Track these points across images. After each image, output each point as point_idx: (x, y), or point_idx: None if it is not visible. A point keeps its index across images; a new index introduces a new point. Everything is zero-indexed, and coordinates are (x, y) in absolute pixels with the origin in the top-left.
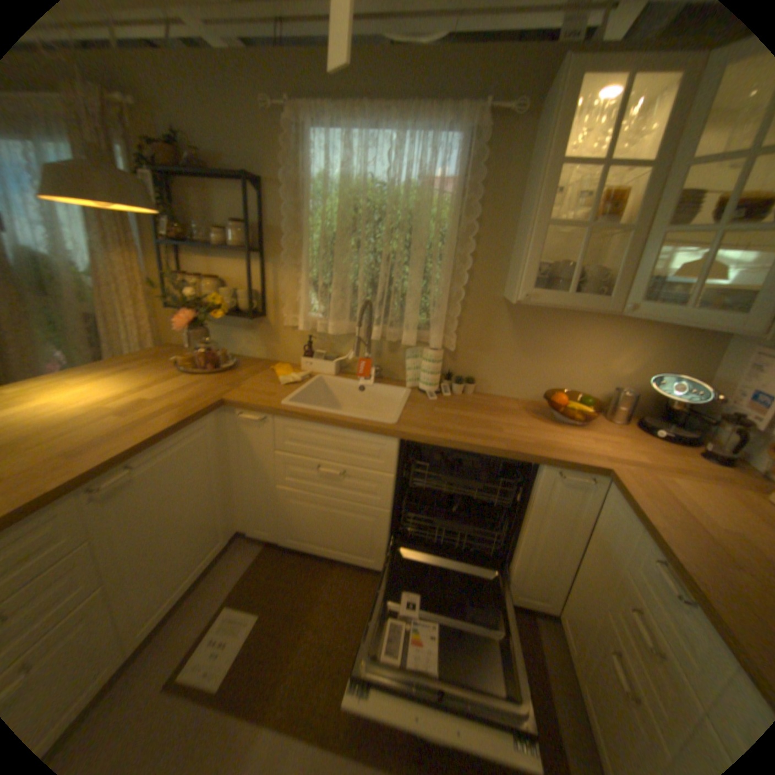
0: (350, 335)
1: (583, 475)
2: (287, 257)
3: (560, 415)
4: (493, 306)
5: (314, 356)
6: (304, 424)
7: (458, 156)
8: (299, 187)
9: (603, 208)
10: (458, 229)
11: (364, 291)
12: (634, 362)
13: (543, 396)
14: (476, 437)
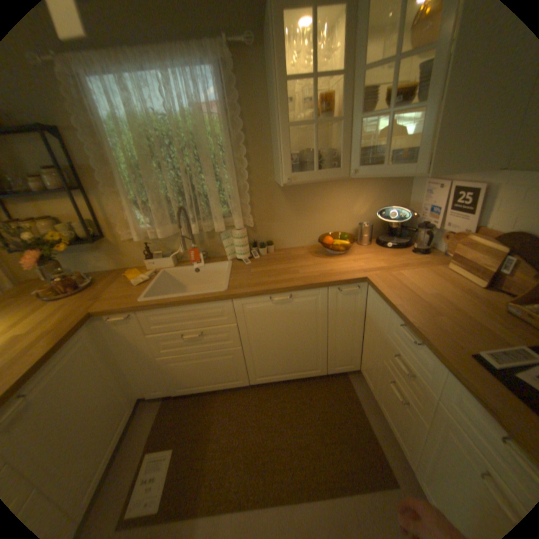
0: (177, 234)
1: (351, 285)
2: (105, 187)
3: (330, 250)
4: (270, 189)
5: (154, 256)
6: (161, 310)
7: (214, 84)
8: (95, 128)
9: (321, 107)
10: (231, 139)
11: (176, 200)
12: (365, 204)
13: (318, 240)
14: (282, 282)
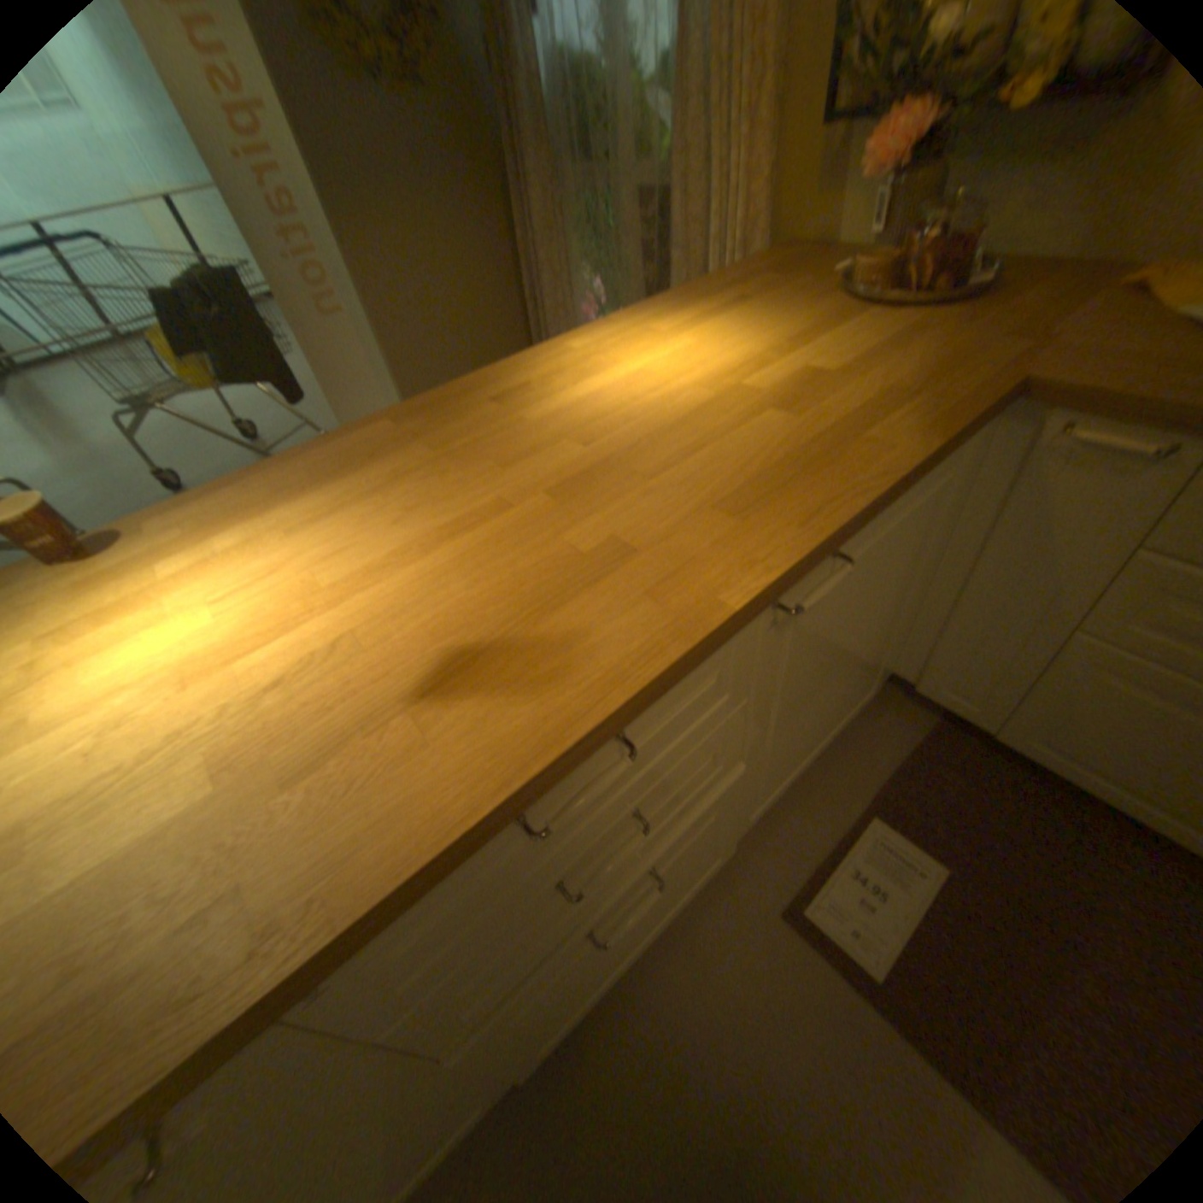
0: None
1: None
2: None
3: None
4: None
5: None
6: None
7: None
8: None
9: None
10: None
11: None
12: None
13: None
14: None
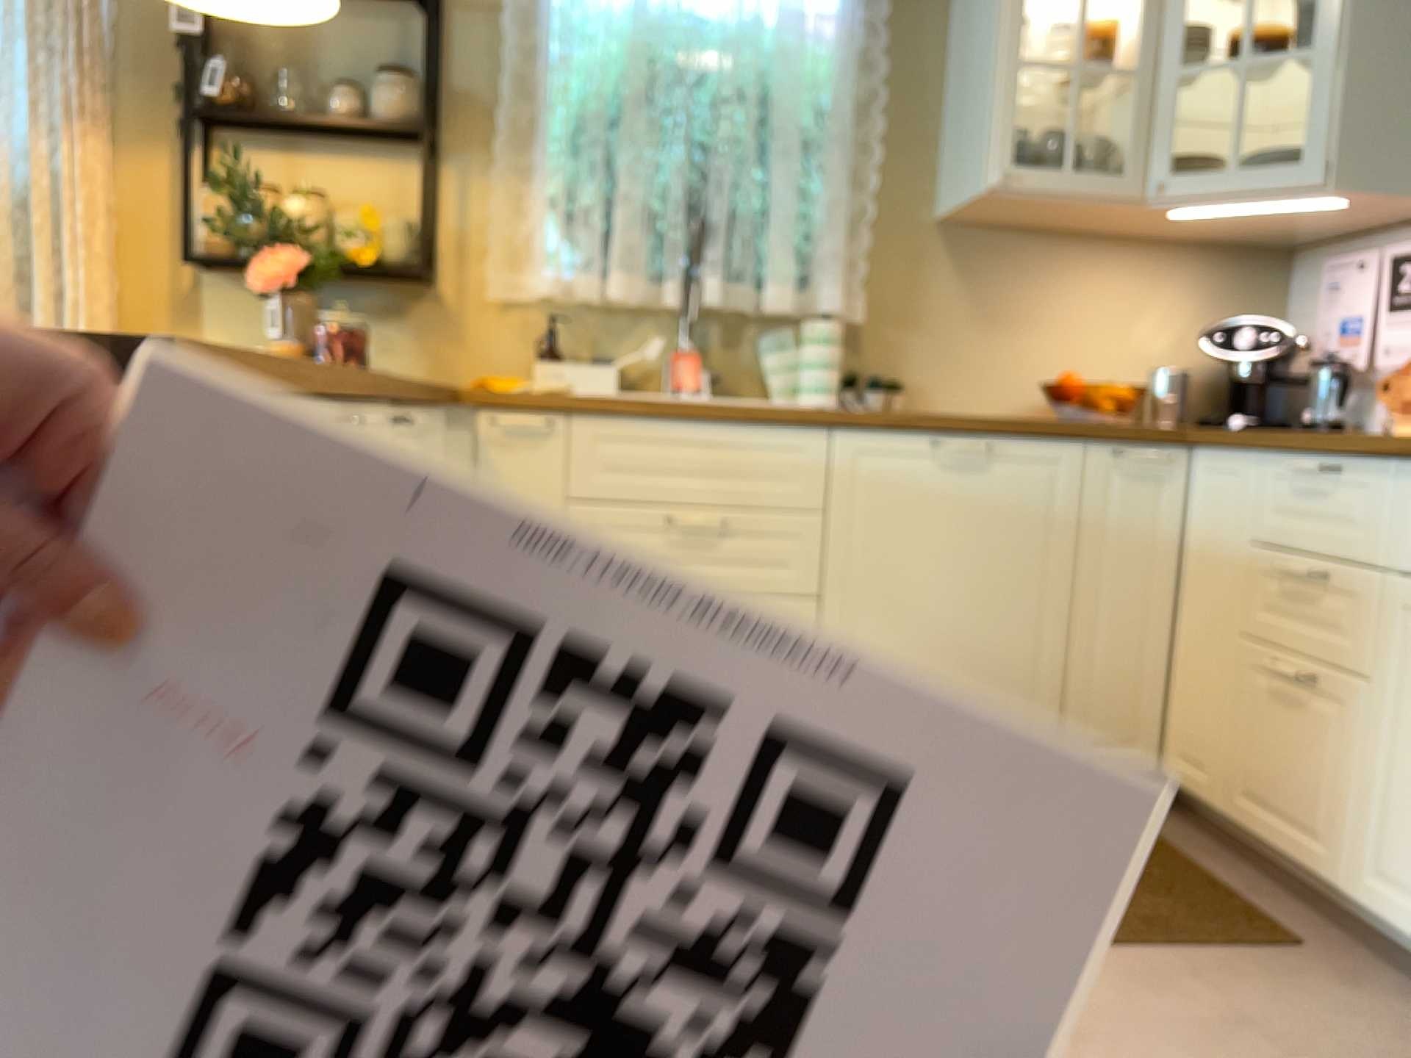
0: (640, 313)
1: (1150, 448)
2: (503, 149)
3: (1077, 409)
4: (921, 238)
5: (565, 358)
6: (638, 425)
7: None
8: (534, 16)
9: (1082, 56)
10: (850, 96)
11: (678, 211)
12: (1168, 326)
13: (1032, 406)
14: (967, 415)
